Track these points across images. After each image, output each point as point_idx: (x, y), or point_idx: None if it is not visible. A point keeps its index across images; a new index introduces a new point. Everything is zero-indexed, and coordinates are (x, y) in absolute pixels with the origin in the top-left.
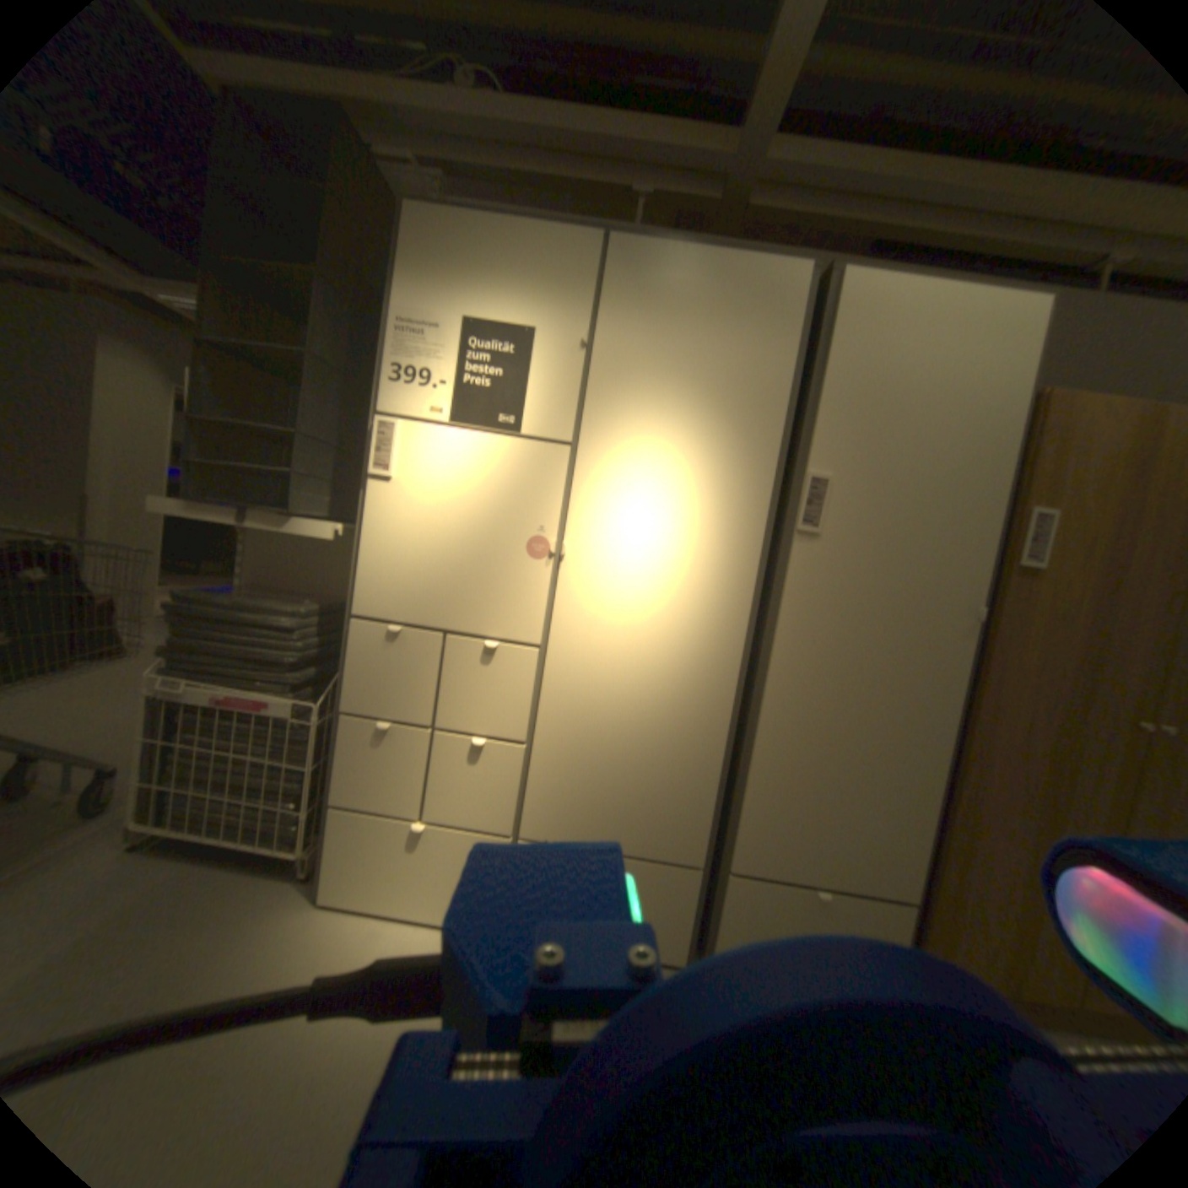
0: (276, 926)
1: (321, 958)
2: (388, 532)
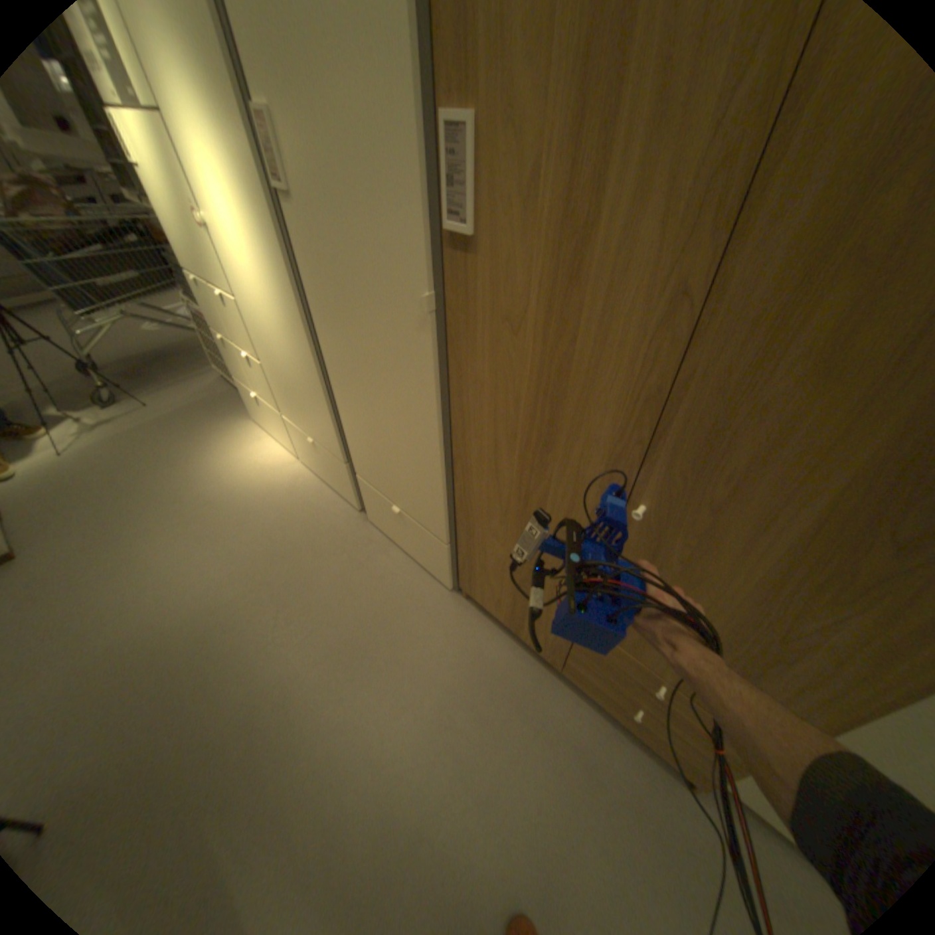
0: (235, 422)
1: (236, 440)
2: (159, 208)
